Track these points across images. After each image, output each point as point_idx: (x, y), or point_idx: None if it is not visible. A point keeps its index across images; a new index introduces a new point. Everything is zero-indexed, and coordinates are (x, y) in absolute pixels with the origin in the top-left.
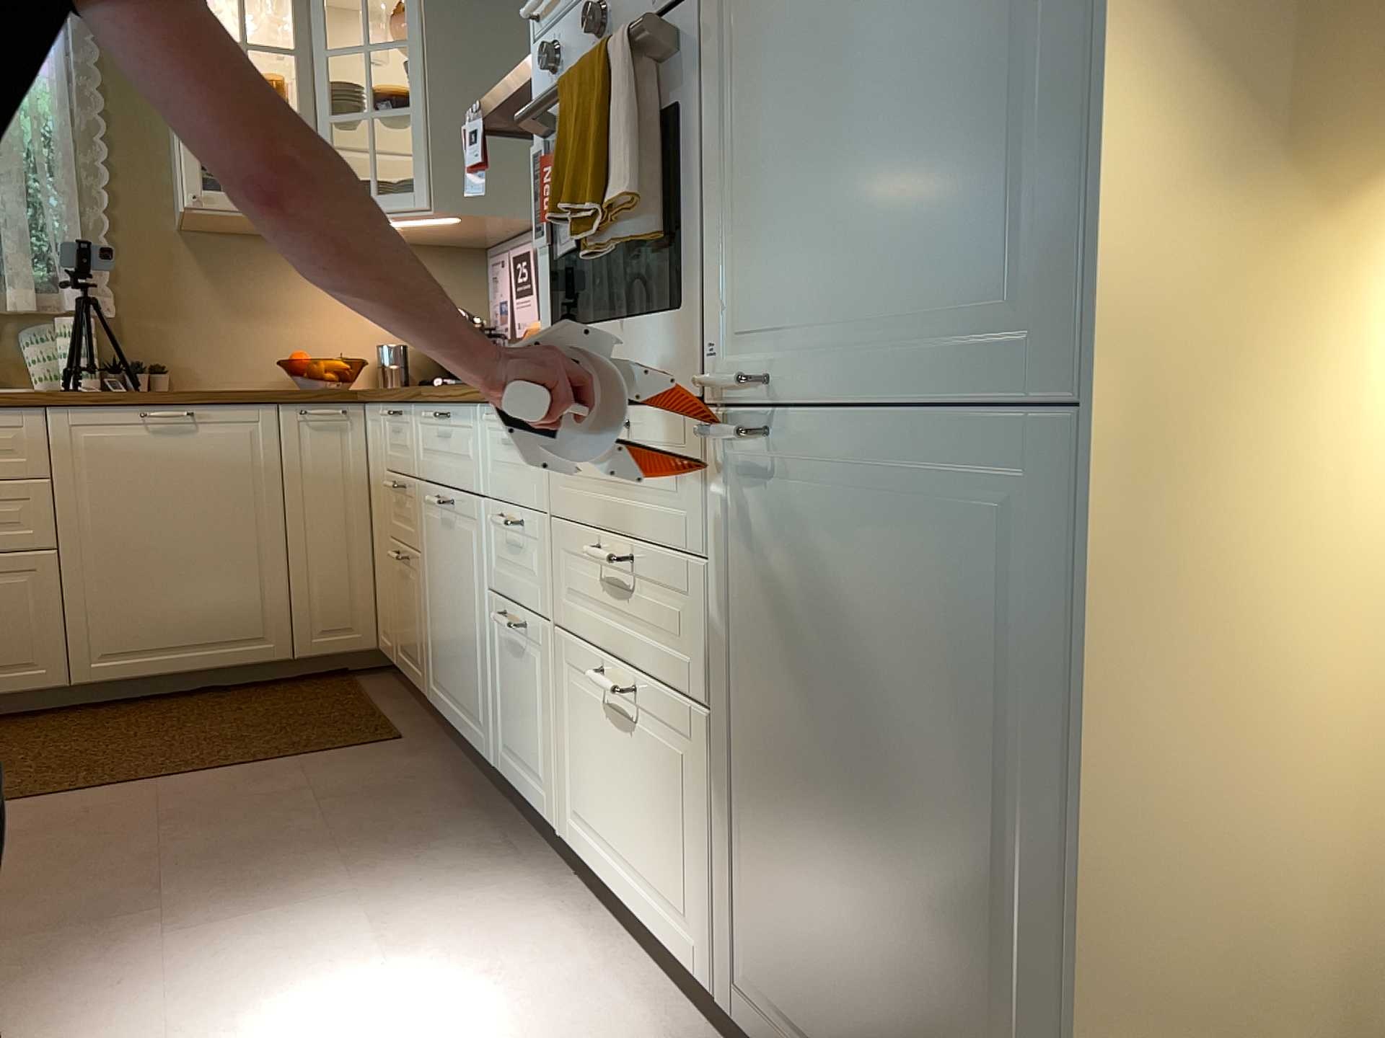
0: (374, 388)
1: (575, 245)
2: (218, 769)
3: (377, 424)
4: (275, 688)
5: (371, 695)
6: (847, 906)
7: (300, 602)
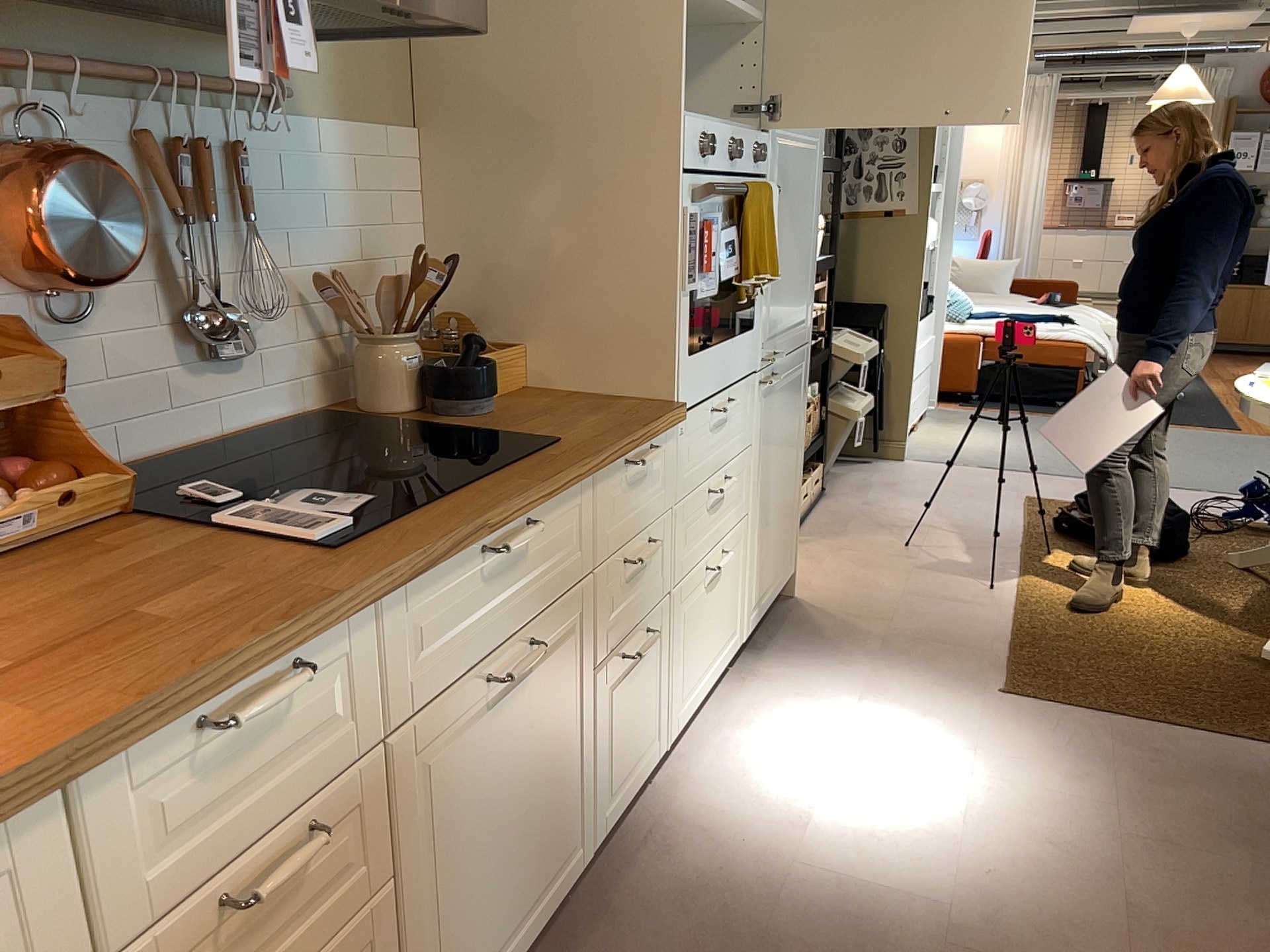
0: None
1: (712, 292)
2: None
3: None
4: None
5: None
6: (775, 523)
7: None
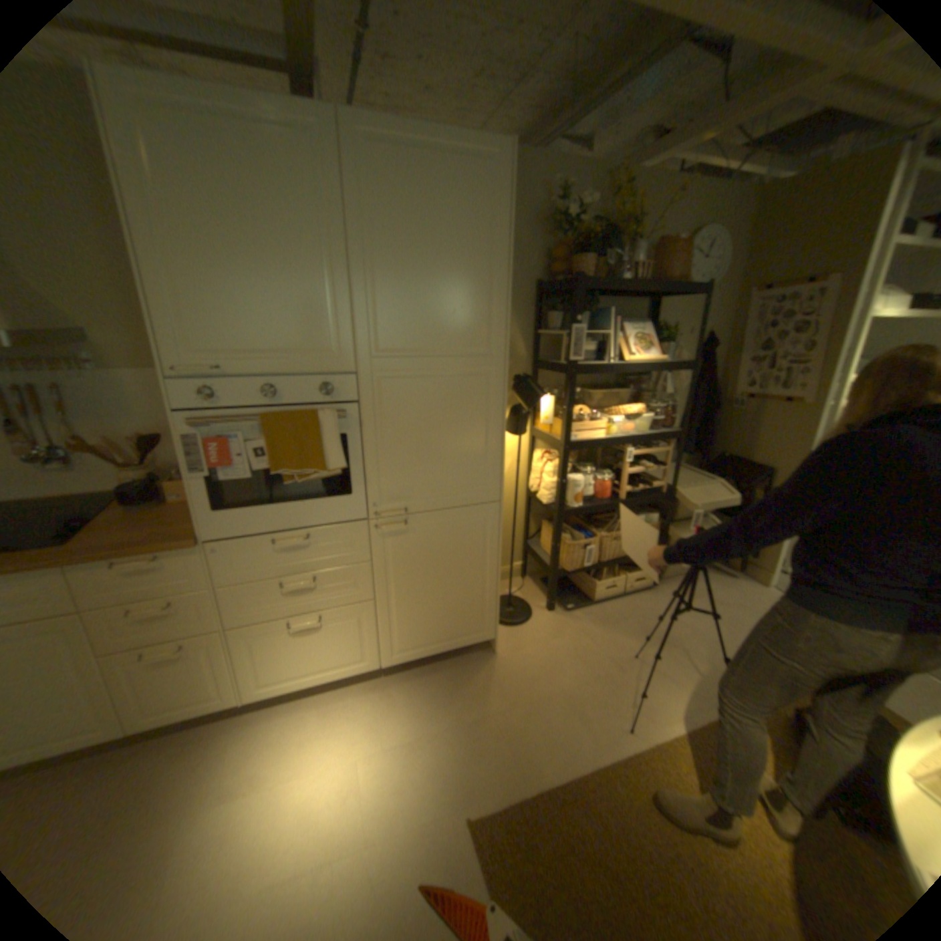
0: None
1: (242, 476)
2: None
3: None
4: None
5: None
6: (435, 609)
7: None
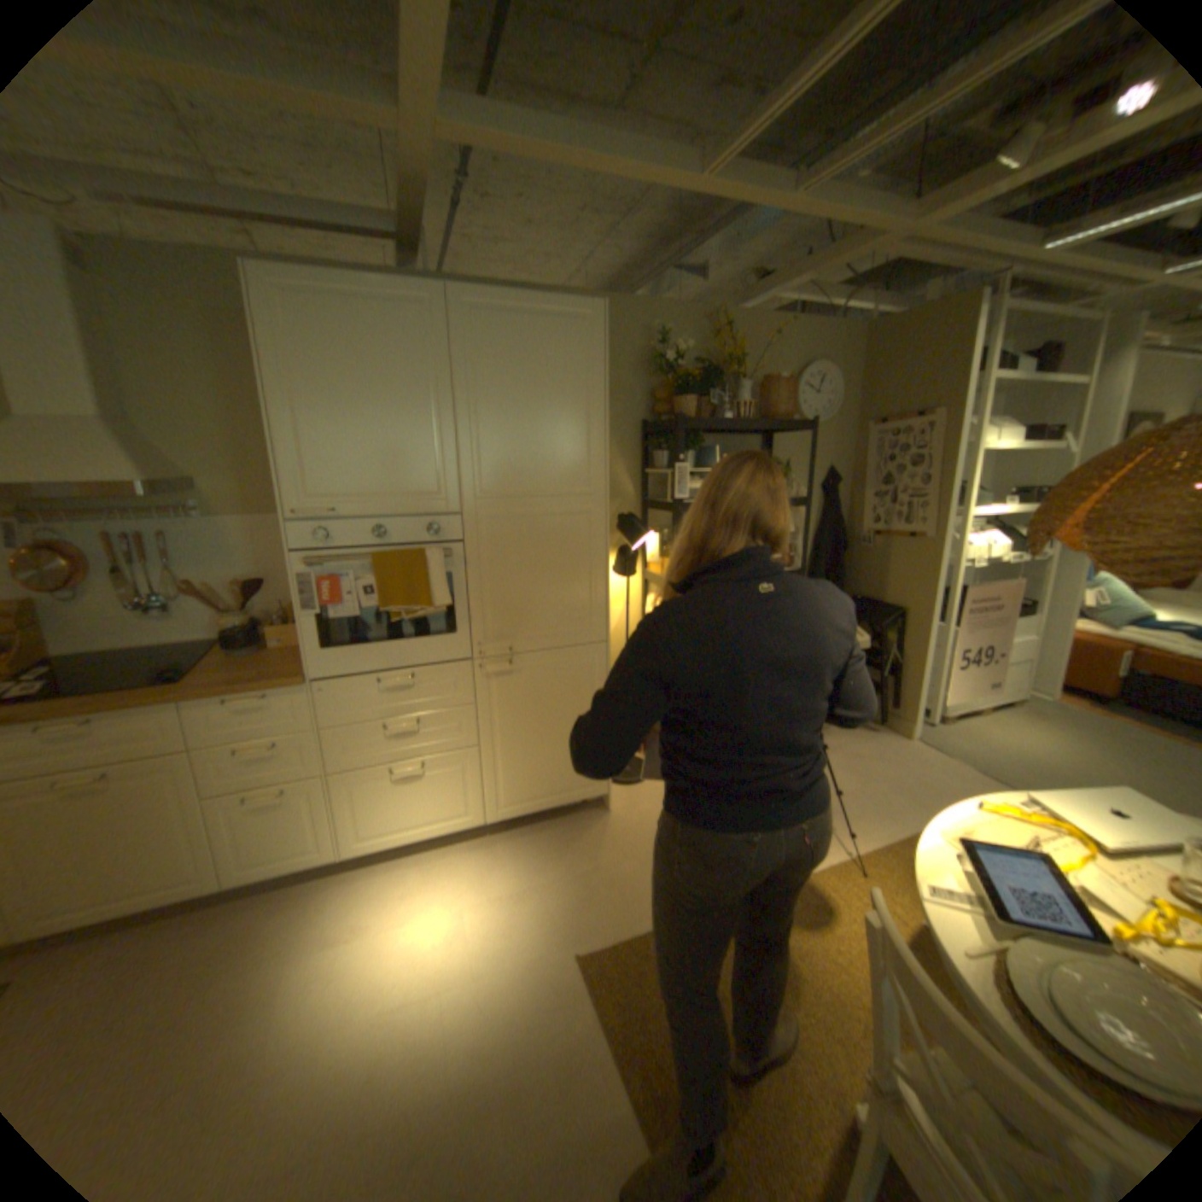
0: None
1: (350, 615)
2: None
3: None
4: None
5: None
6: (542, 758)
7: None
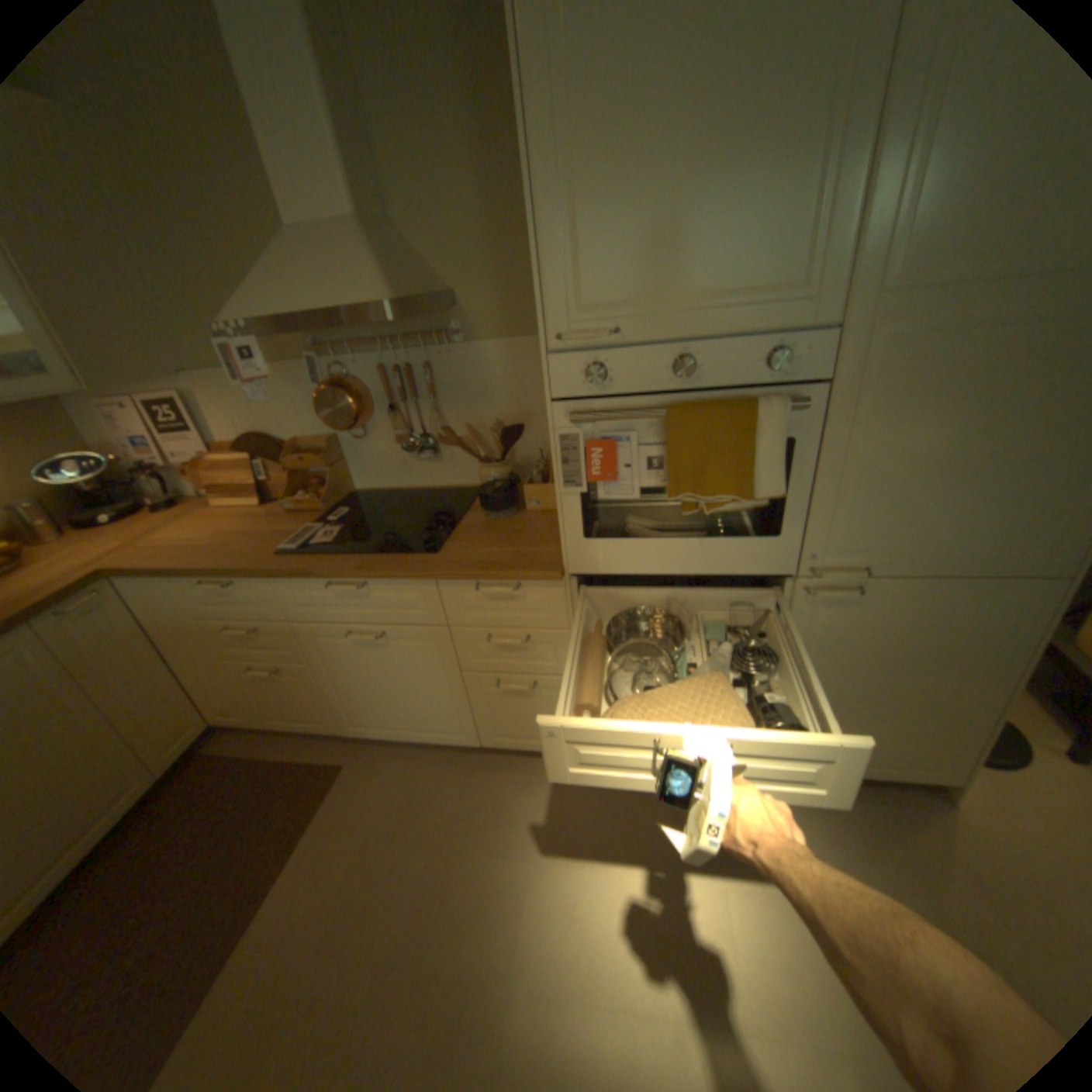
0: (100, 560)
1: (626, 497)
2: (266, 890)
3: (155, 592)
4: (154, 808)
5: (244, 756)
6: (870, 722)
7: (139, 744)
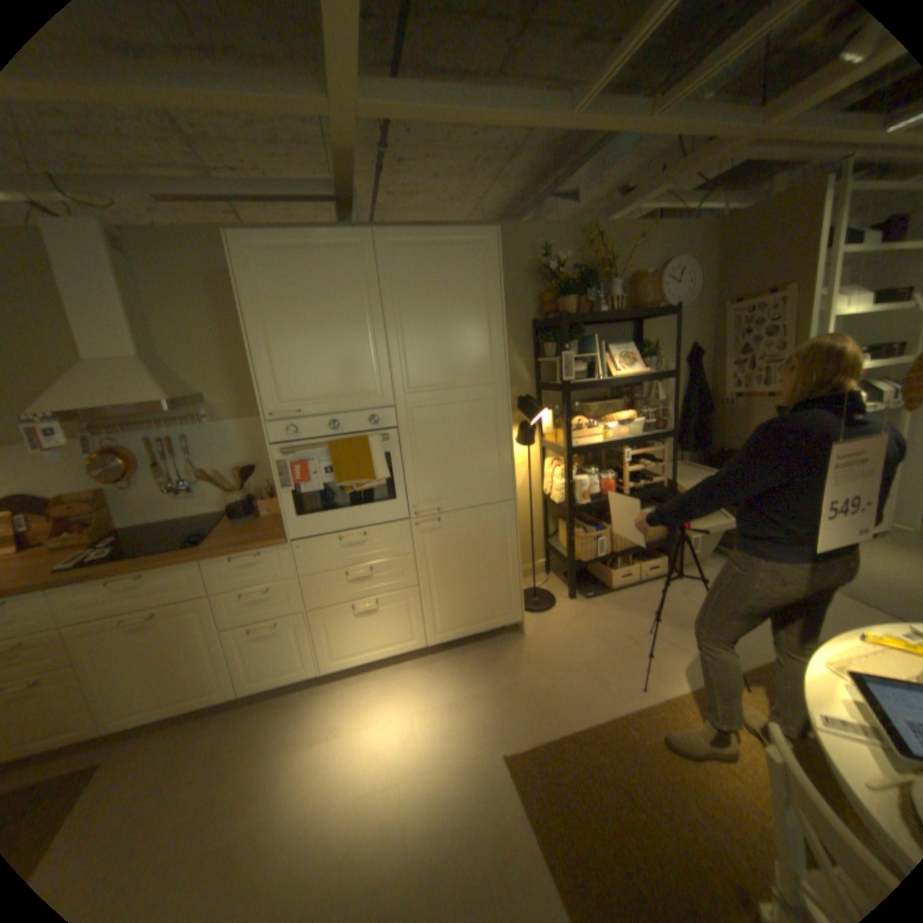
0: None
1: (316, 489)
2: None
3: None
4: None
5: None
6: (467, 593)
7: None
